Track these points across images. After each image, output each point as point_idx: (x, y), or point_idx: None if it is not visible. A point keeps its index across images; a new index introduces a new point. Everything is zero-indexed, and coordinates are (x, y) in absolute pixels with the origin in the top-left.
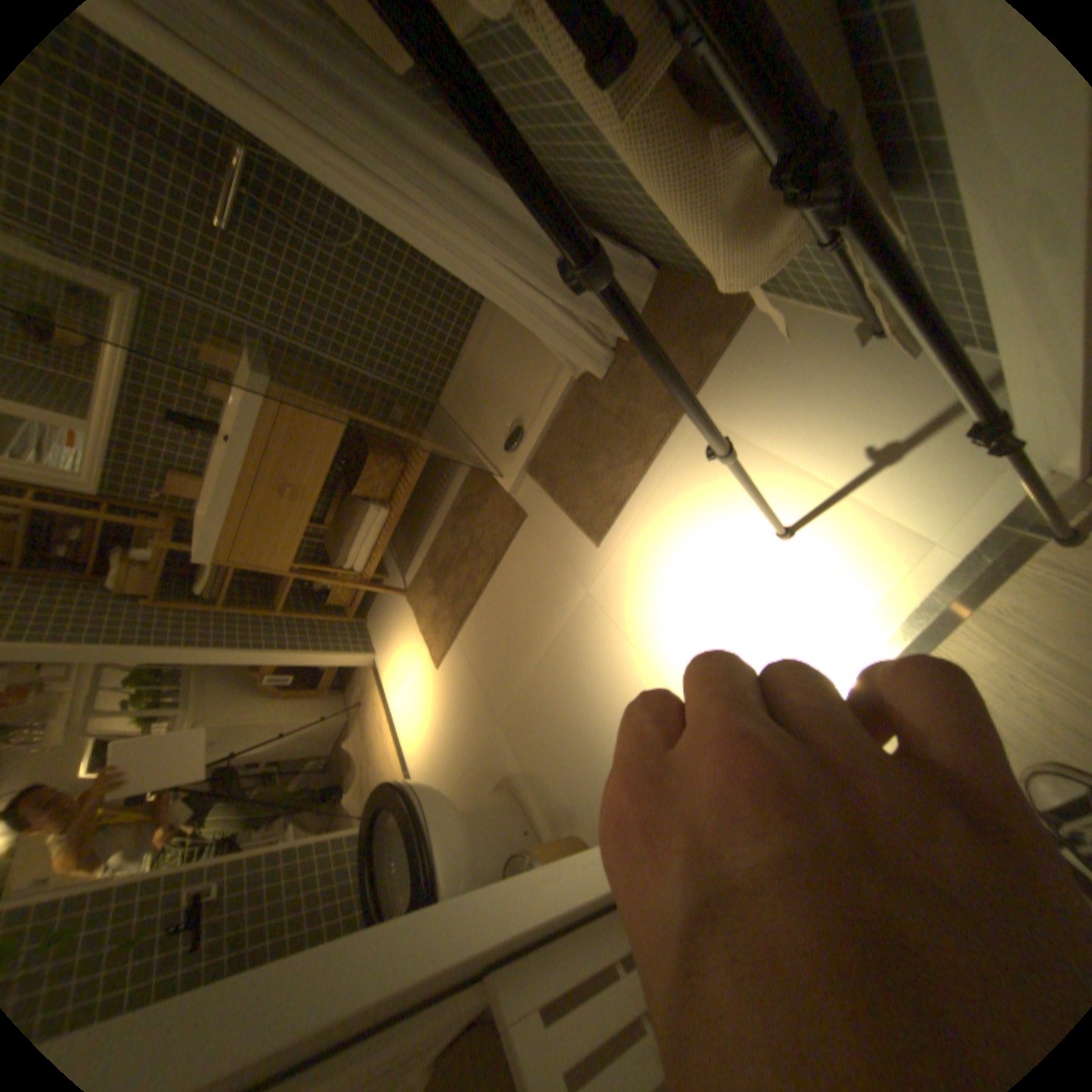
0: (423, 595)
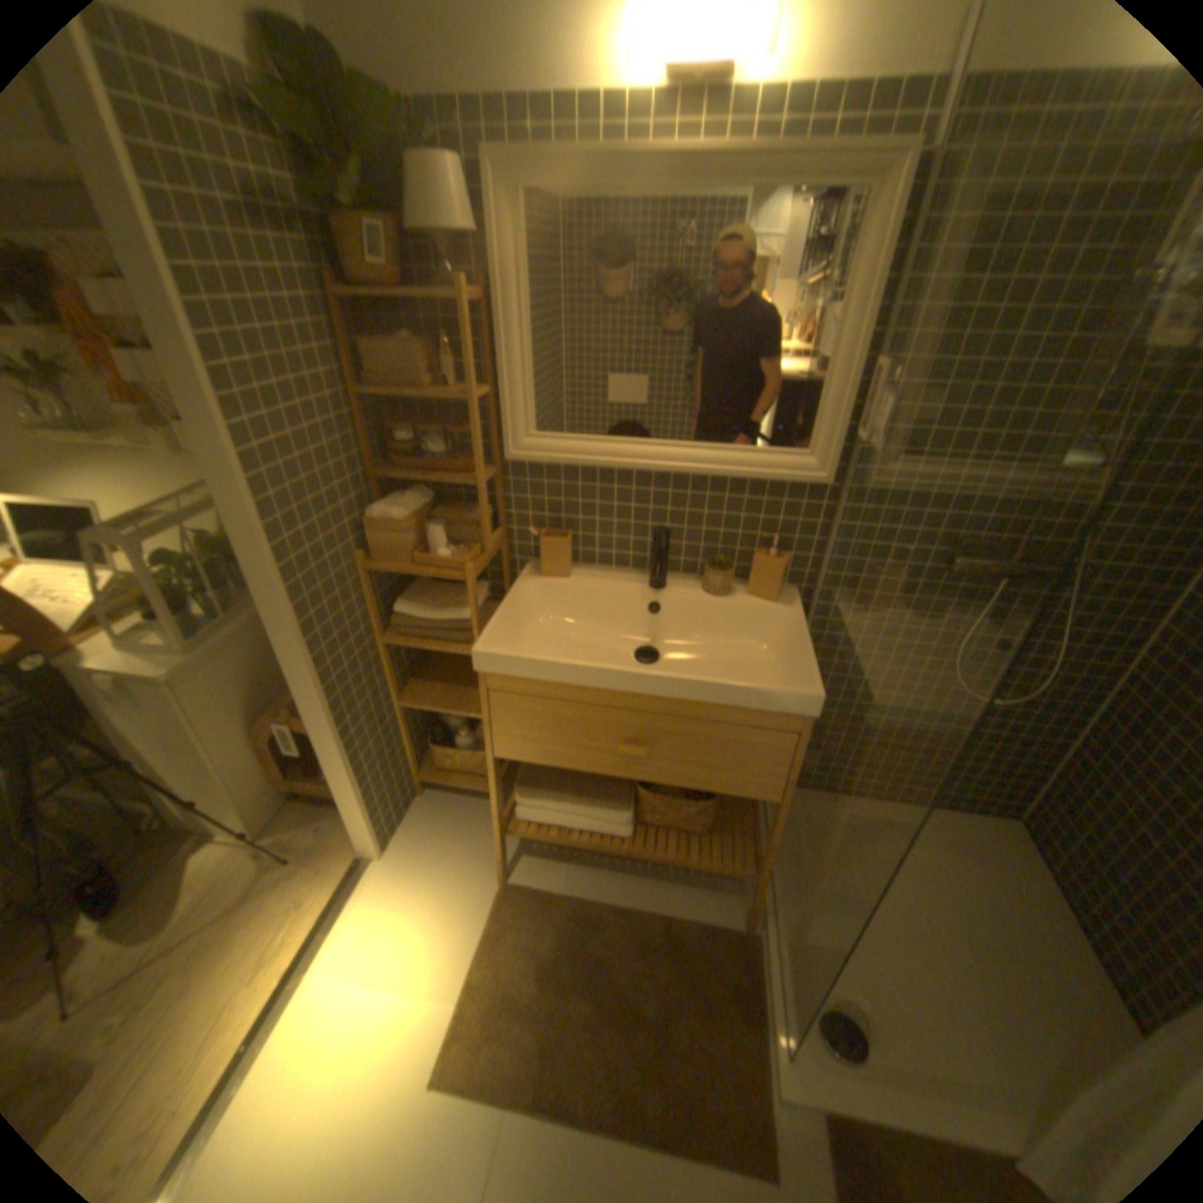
0: (524, 940)
